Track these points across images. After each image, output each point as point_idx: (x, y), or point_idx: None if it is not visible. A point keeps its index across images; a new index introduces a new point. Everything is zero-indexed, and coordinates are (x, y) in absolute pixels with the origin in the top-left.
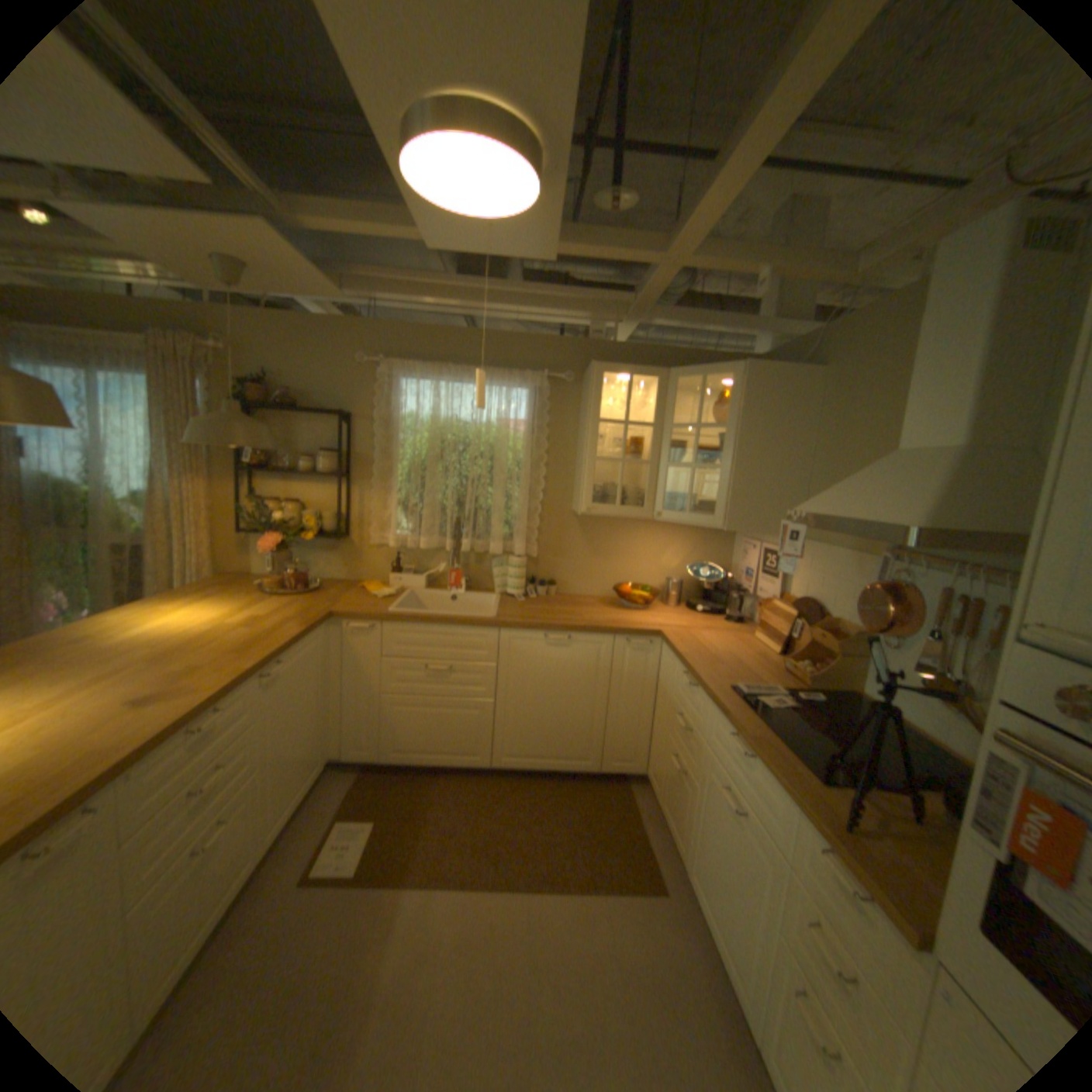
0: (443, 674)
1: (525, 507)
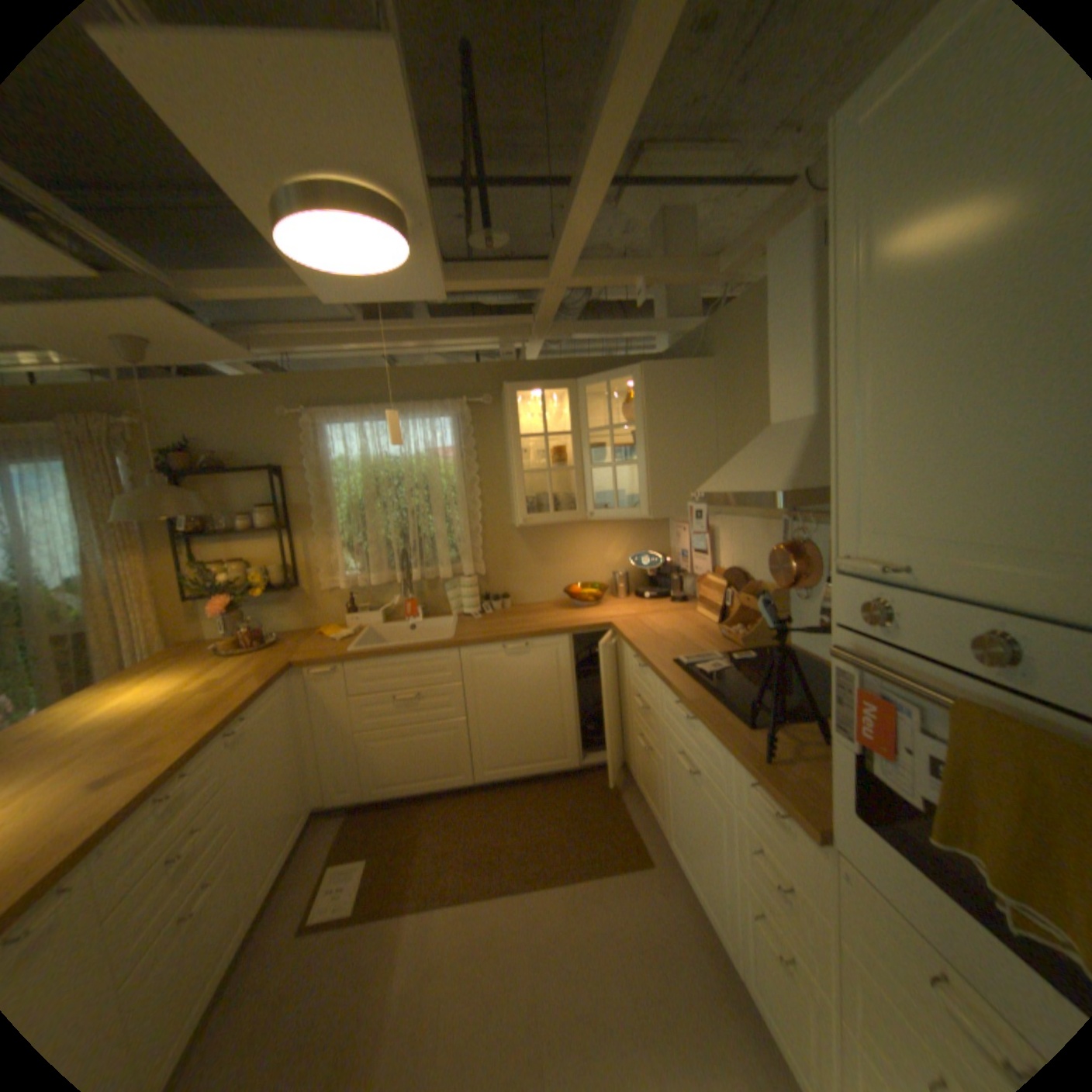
0: (411, 703)
1: (467, 529)
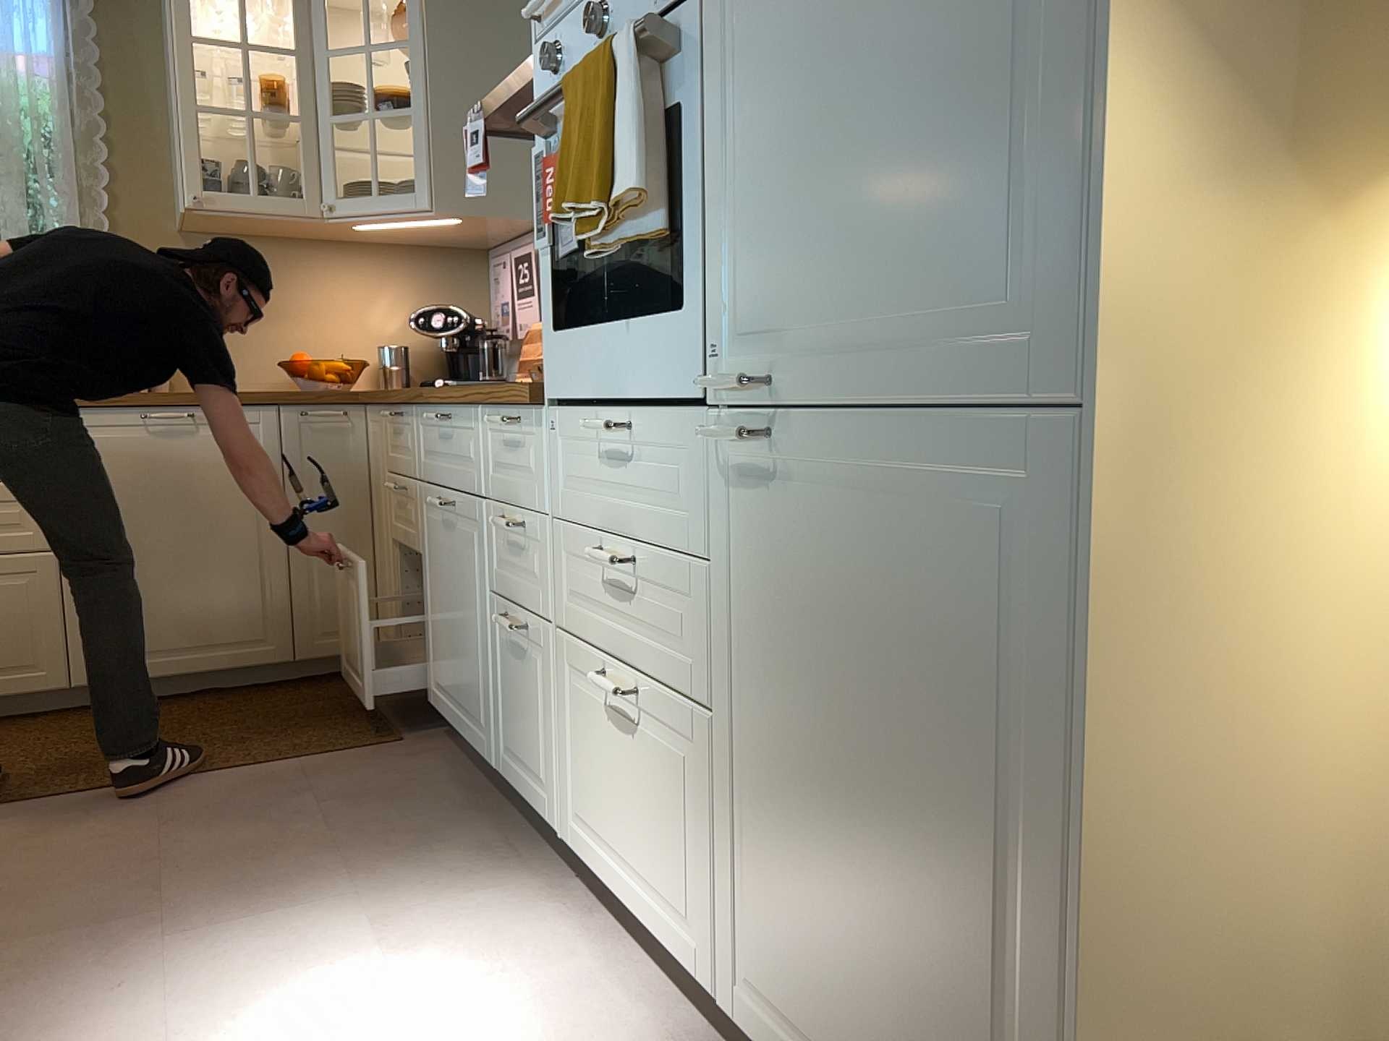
0: None
1: (78, 221)
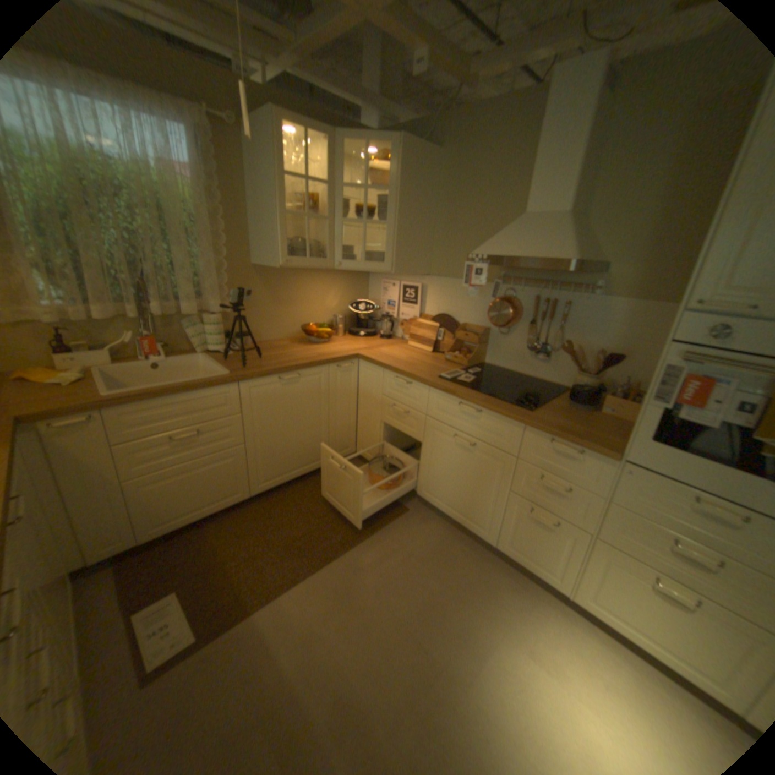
0: (190, 440)
1: (208, 263)
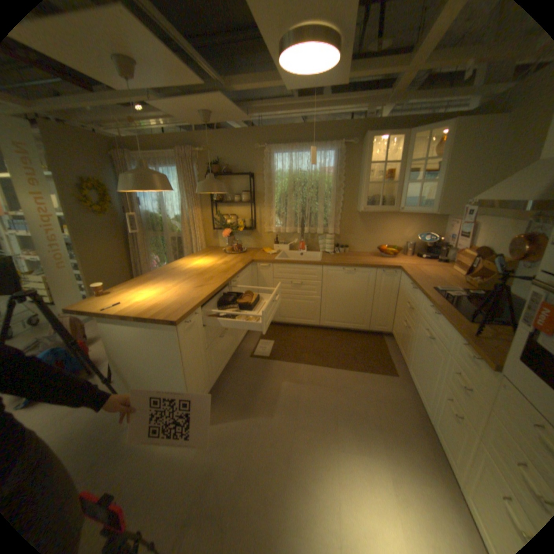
0: (298, 286)
1: (333, 210)
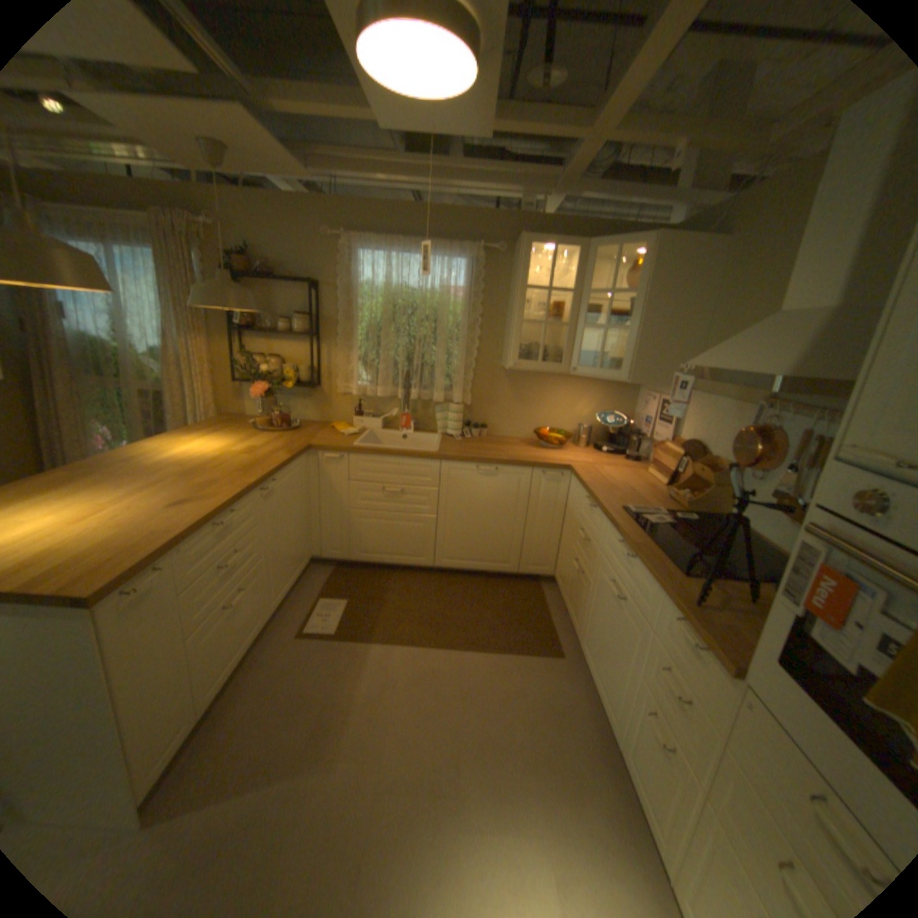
0: (396, 496)
1: (463, 363)
